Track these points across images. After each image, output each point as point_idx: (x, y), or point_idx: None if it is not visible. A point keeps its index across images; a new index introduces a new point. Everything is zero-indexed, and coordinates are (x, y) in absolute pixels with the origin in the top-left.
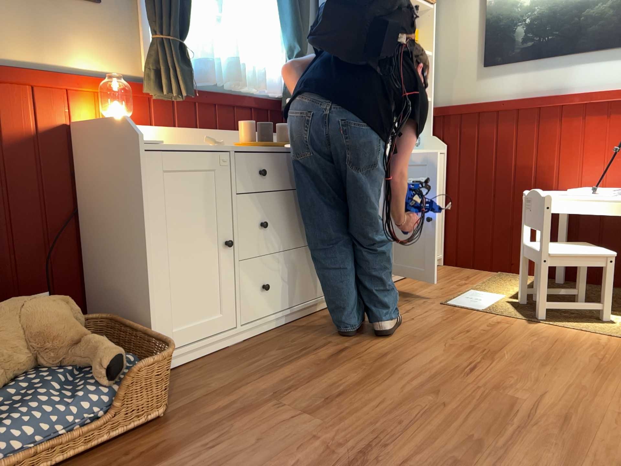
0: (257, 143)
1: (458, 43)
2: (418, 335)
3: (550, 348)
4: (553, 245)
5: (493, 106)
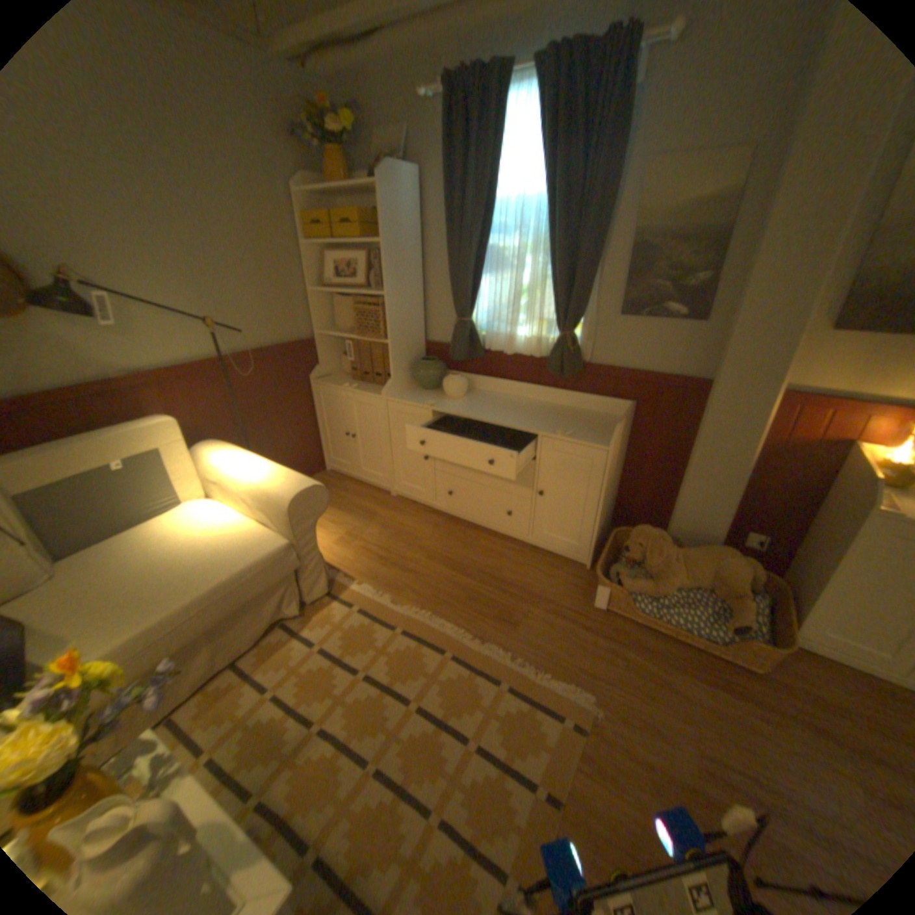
0: None
1: None
2: None
3: None
4: None
5: None
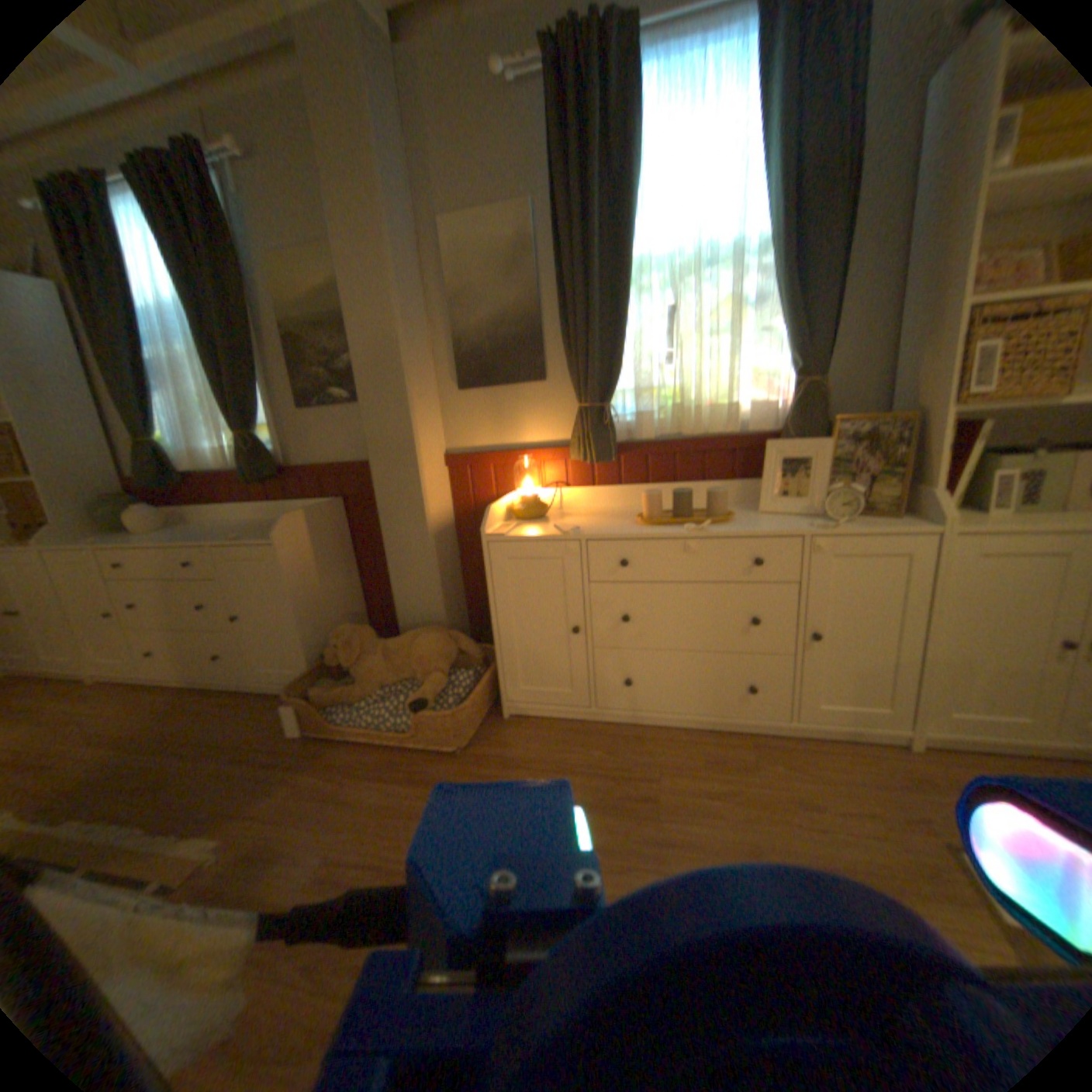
0: (649, 521)
1: None
2: (771, 858)
3: None
4: None
5: None
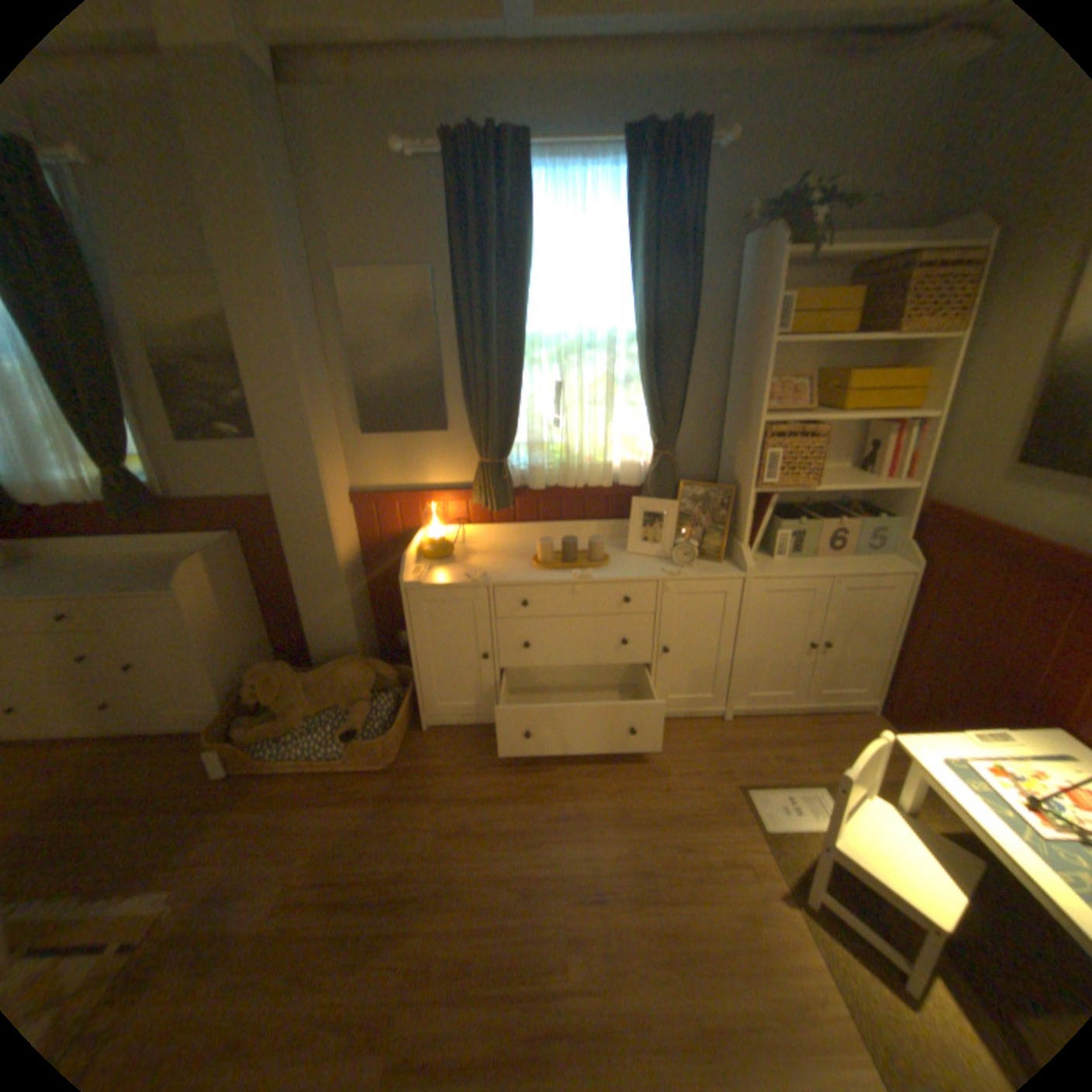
0: (543, 566)
1: (995, 405)
2: (635, 817)
3: (725, 957)
4: (895, 837)
5: (1010, 539)
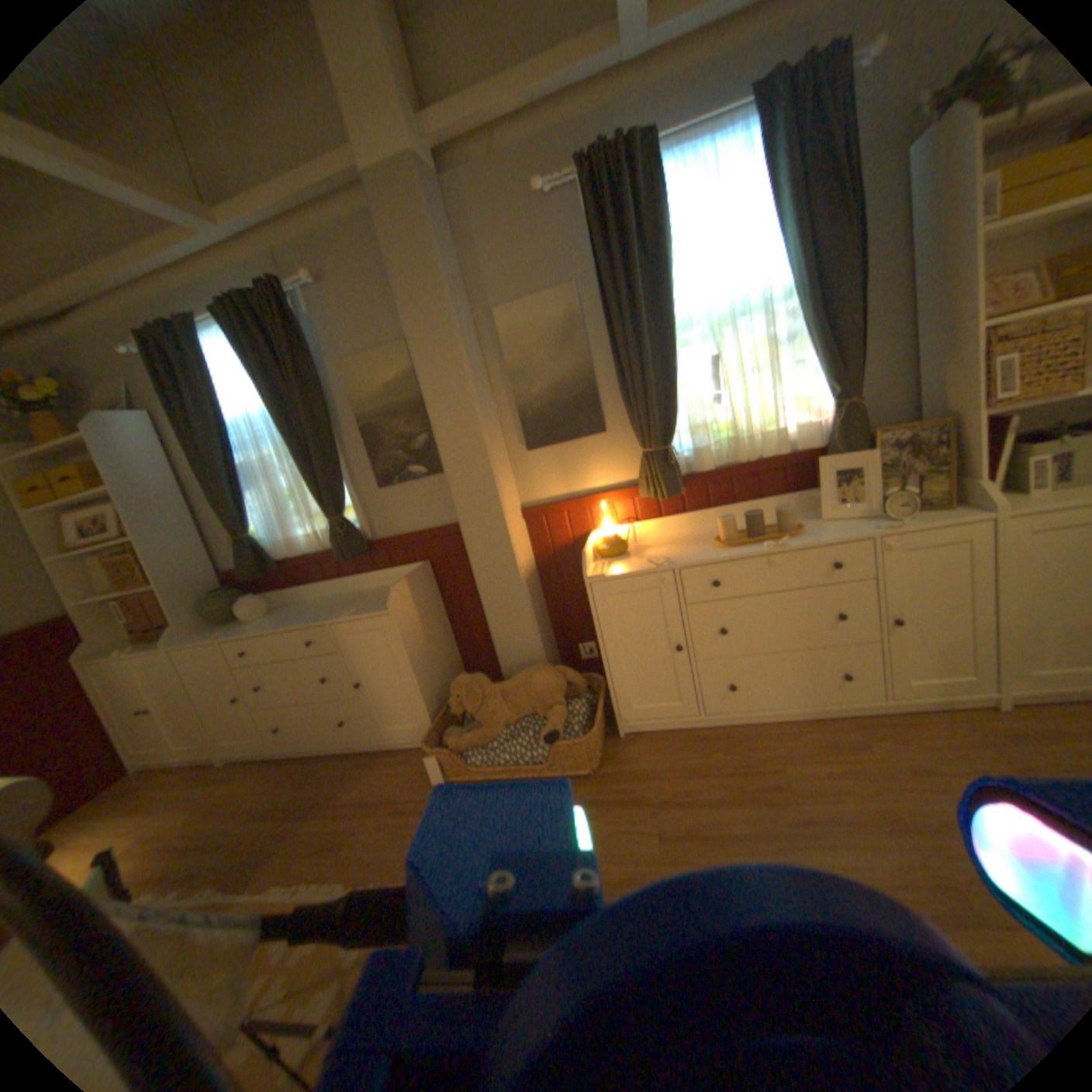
0: (728, 543)
1: None
2: (906, 820)
3: None
4: None
5: None
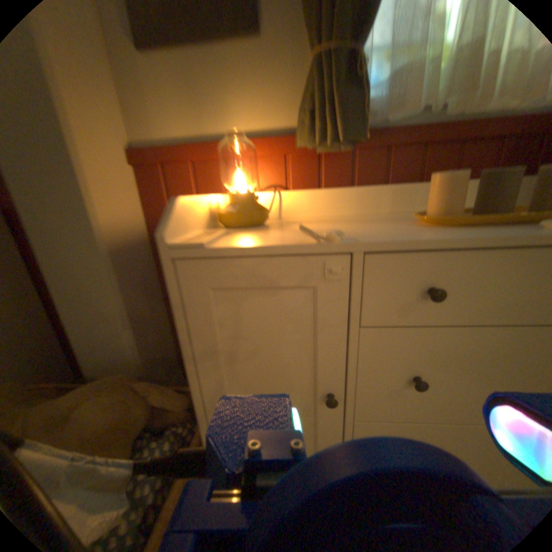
0: (461, 219)
1: None
2: None
3: None
4: None
5: None
